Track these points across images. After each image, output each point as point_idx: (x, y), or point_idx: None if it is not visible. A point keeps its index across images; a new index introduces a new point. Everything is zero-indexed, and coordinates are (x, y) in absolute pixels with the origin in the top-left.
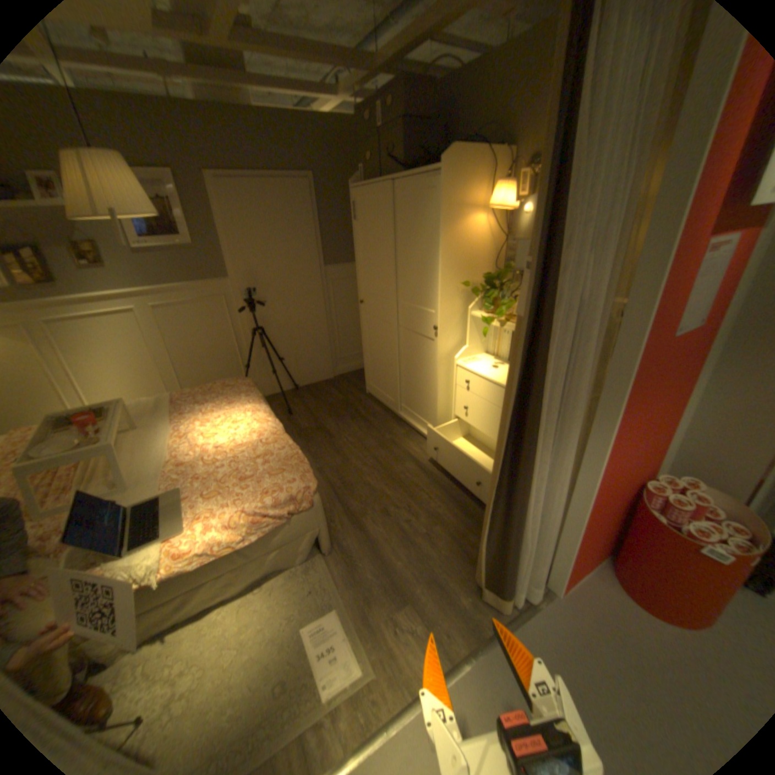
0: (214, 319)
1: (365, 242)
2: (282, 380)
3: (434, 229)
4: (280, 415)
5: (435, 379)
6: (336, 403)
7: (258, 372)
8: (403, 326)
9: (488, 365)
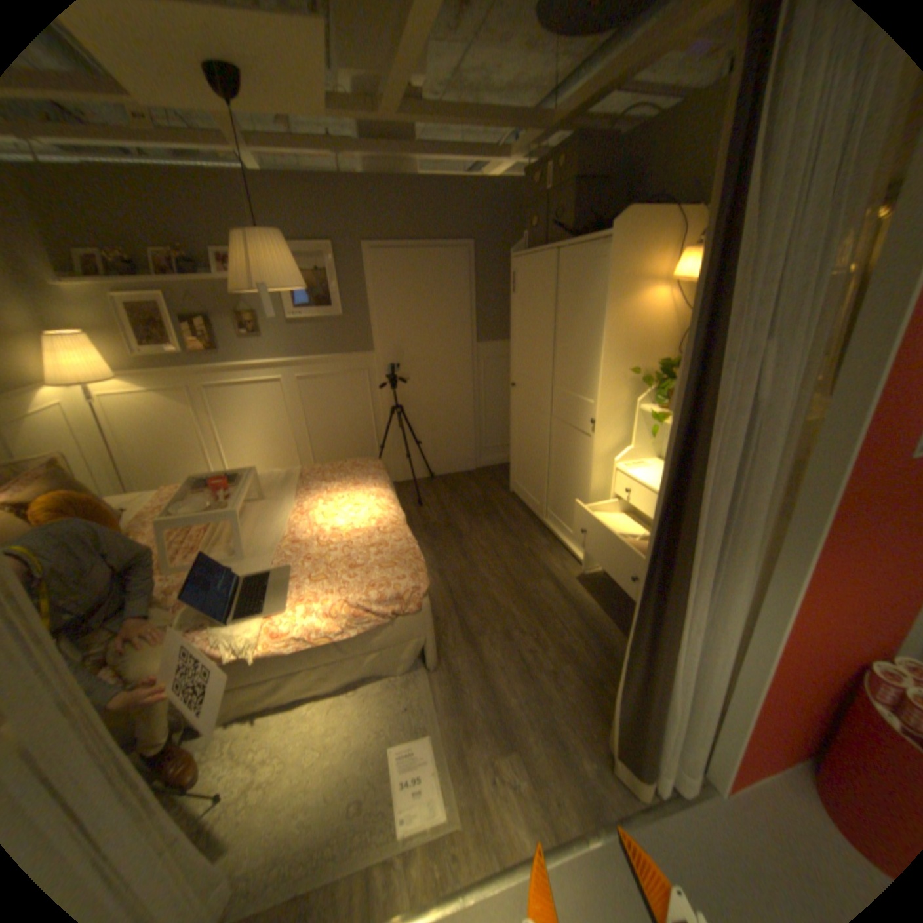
0: (355, 394)
1: (523, 317)
2: (417, 466)
3: (600, 304)
4: (409, 505)
5: (589, 484)
6: (473, 499)
7: (392, 454)
8: (557, 417)
9: (657, 473)
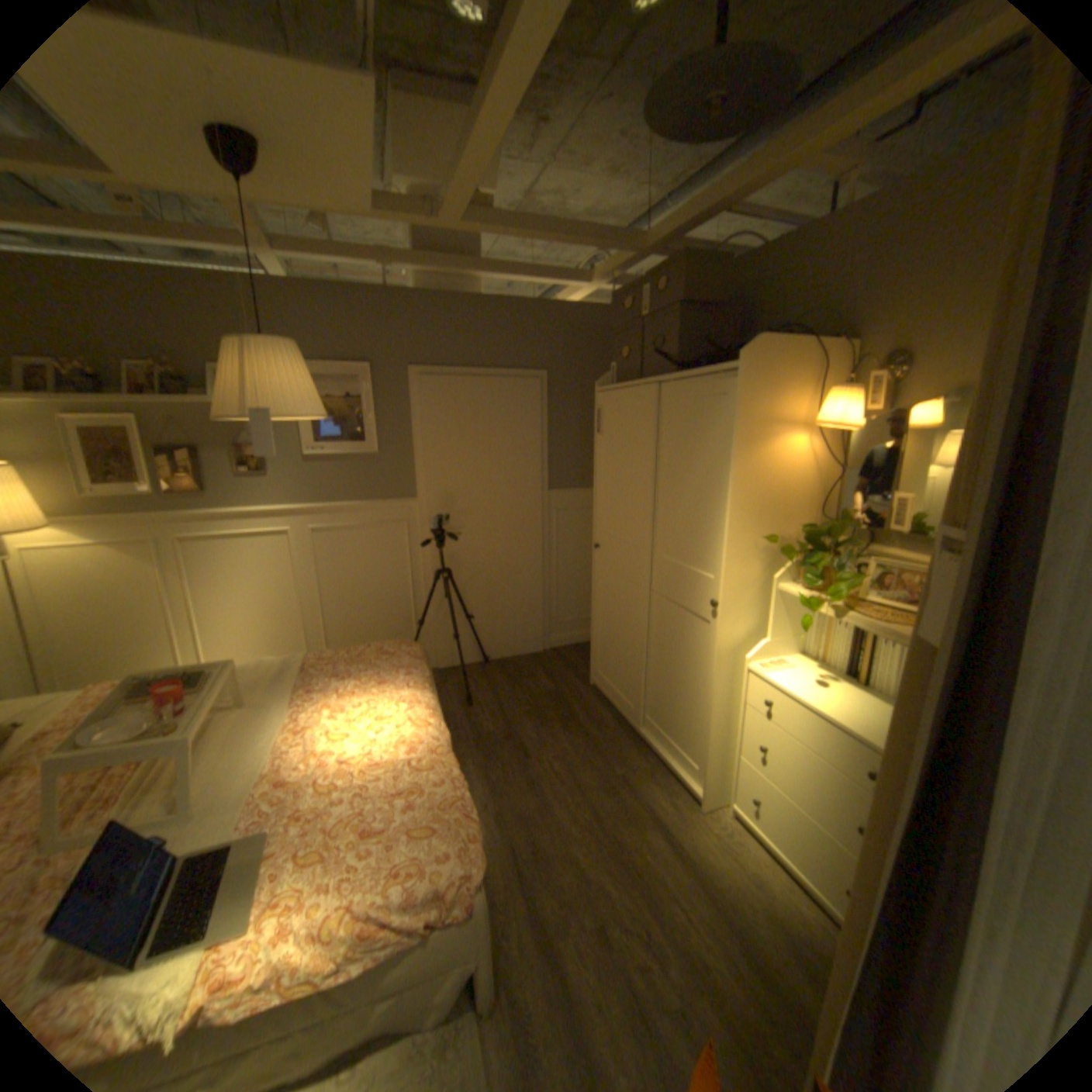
0: (388, 552)
1: (610, 463)
2: (467, 647)
3: (720, 452)
4: (453, 704)
5: (708, 688)
6: (541, 696)
7: (434, 631)
8: (658, 592)
9: (807, 679)
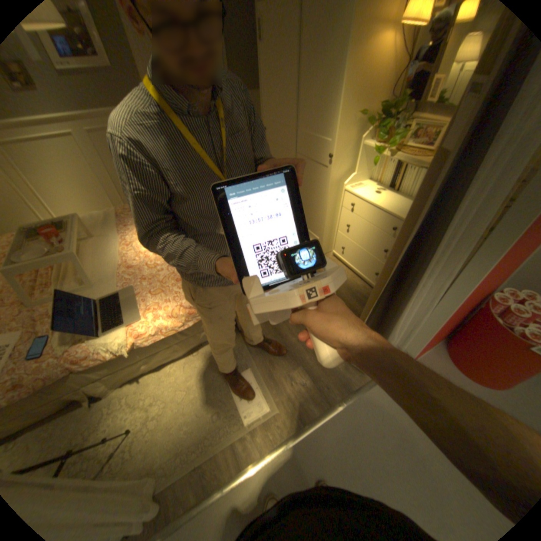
0: None
1: (269, 66)
2: None
3: (340, 50)
4: None
5: (324, 201)
6: None
7: None
8: (300, 153)
9: (371, 191)
